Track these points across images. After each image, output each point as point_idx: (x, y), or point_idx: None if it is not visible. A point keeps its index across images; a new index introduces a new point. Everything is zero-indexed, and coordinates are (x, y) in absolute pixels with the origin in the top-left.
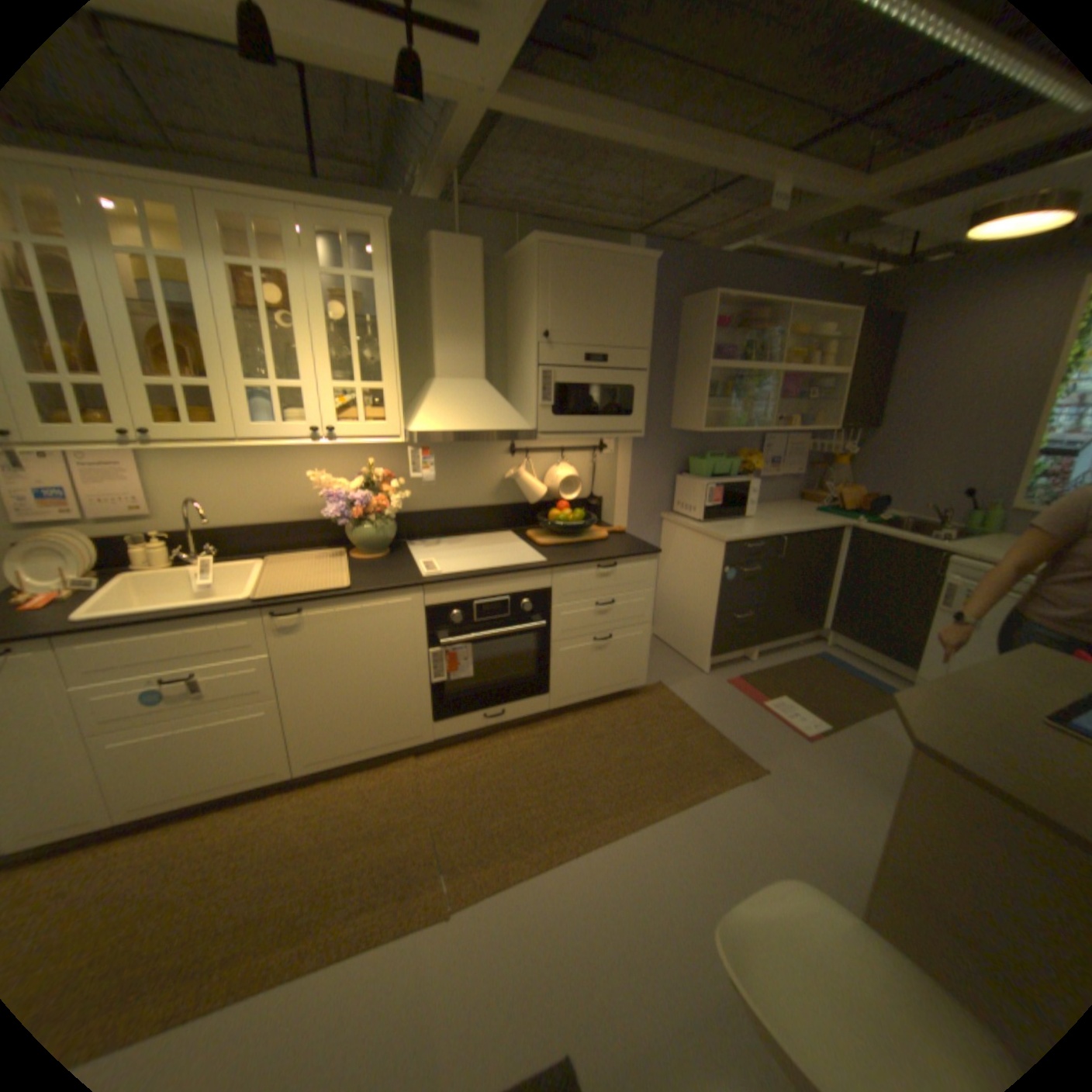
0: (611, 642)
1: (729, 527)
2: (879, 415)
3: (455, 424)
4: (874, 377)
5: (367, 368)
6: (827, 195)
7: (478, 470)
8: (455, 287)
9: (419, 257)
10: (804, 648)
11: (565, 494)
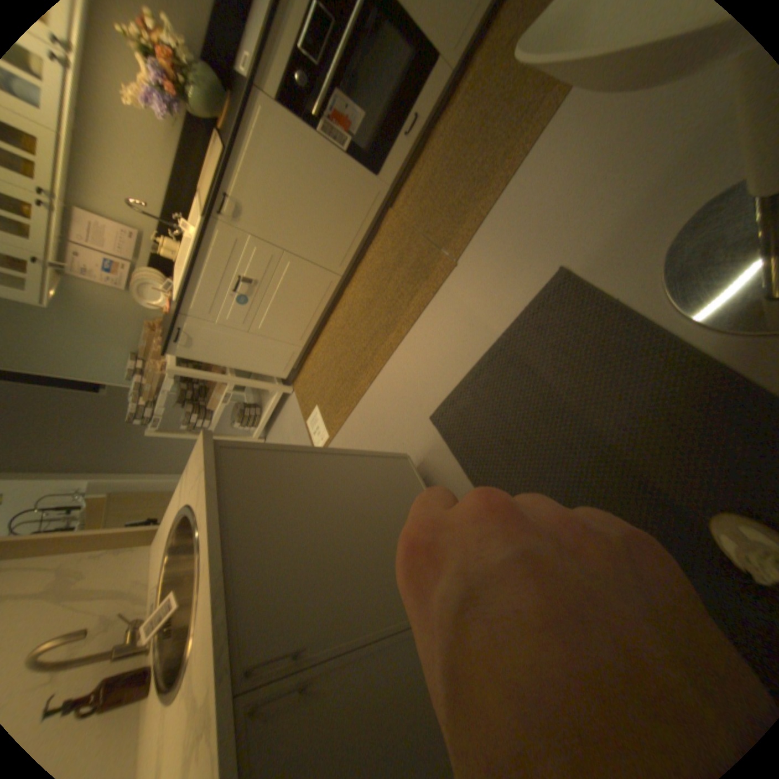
0: None
1: None
2: None
3: None
4: None
5: None
6: None
7: None
8: None
9: None
10: None
11: None
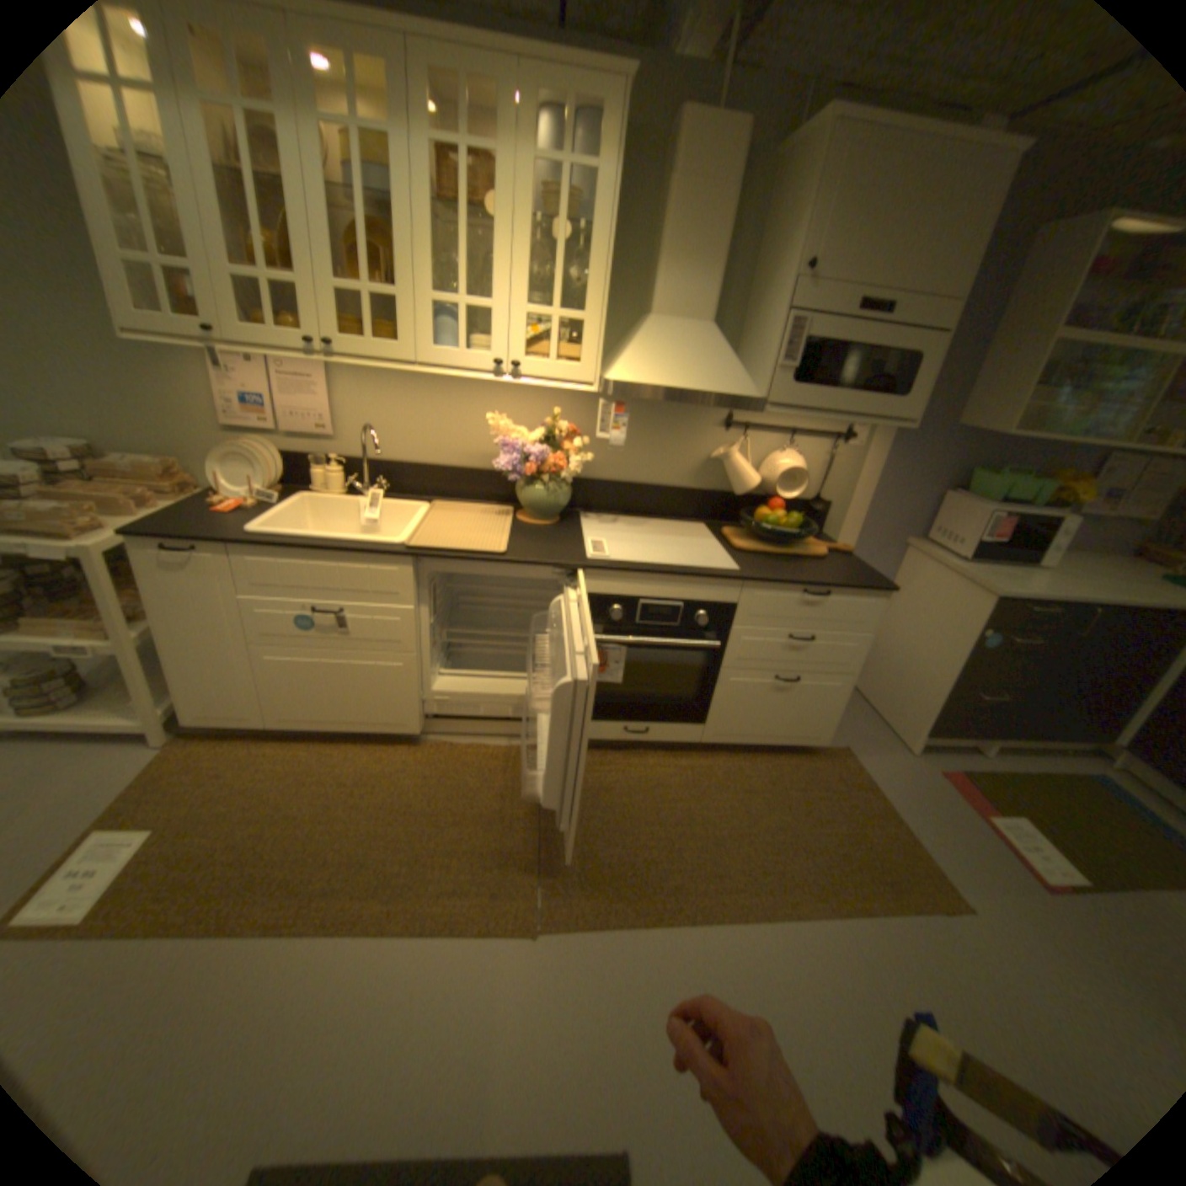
0: (798, 687)
1: (1010, 576)
2: None
3: (662, 377)
4: None
5: (573, 294)
6: None
7: (680, 442)
8: (701, 189)
9: (663, 147)
10: (1074, 761)
11: (783, 489)
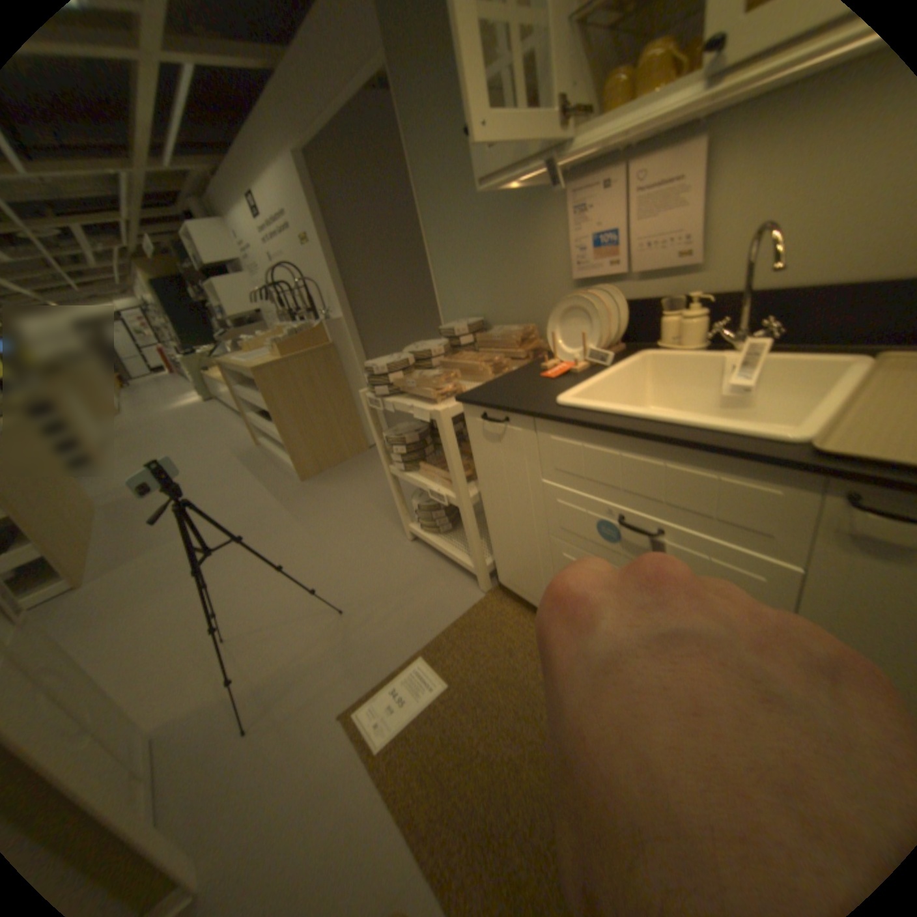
0: None
1: None
2: None
3: None
4: None
5: None
6: None
7: None
8: None
9: None
10: None
11: None
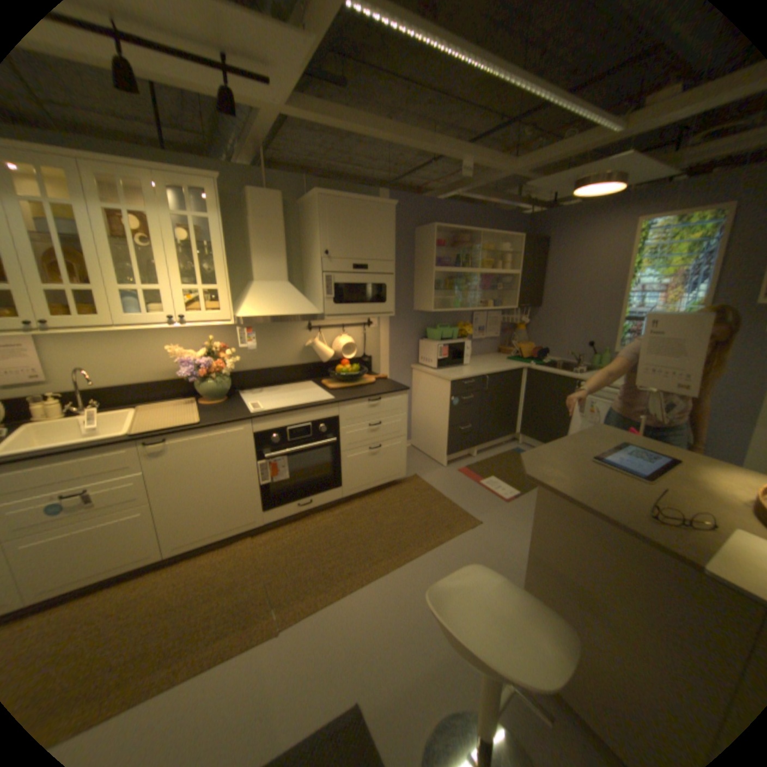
0: (381, 450)
1: (452, 371)
2: (539, 299)
3: (269, 311)
4: (534, 276)
5: (206, 275)
6: (496, 168)
7: (287, 341)
8: (265, 222)
9: (239, 202)
10: (505, 446)
11: (346, 355)
